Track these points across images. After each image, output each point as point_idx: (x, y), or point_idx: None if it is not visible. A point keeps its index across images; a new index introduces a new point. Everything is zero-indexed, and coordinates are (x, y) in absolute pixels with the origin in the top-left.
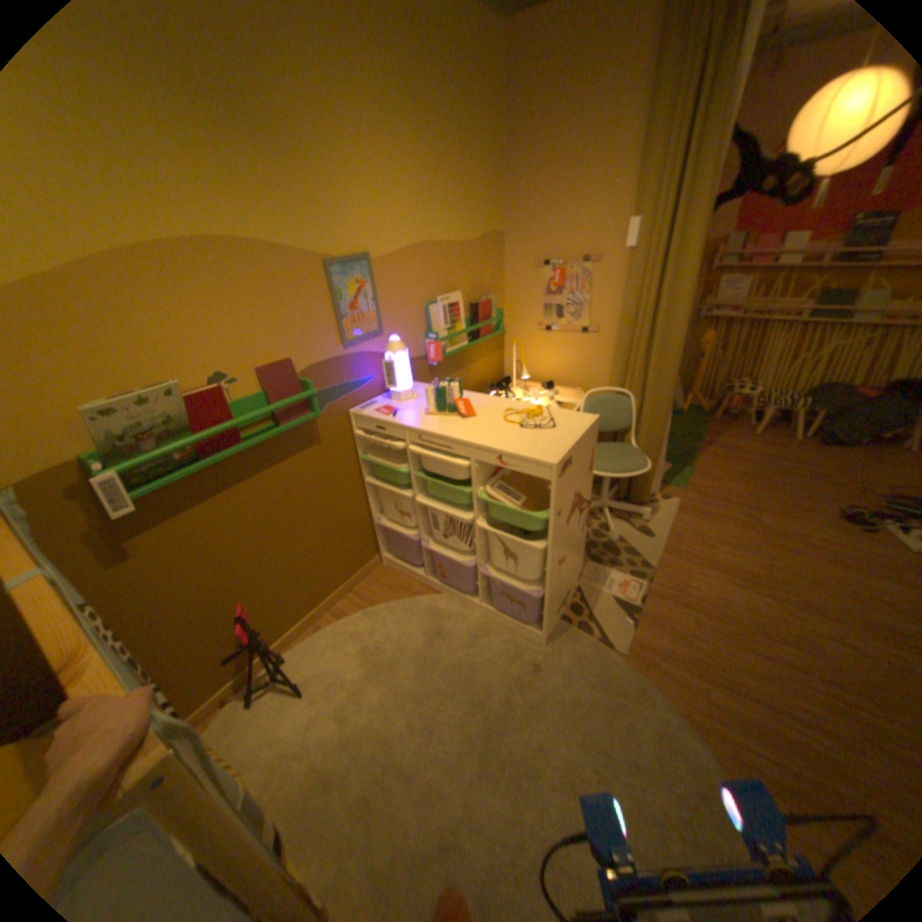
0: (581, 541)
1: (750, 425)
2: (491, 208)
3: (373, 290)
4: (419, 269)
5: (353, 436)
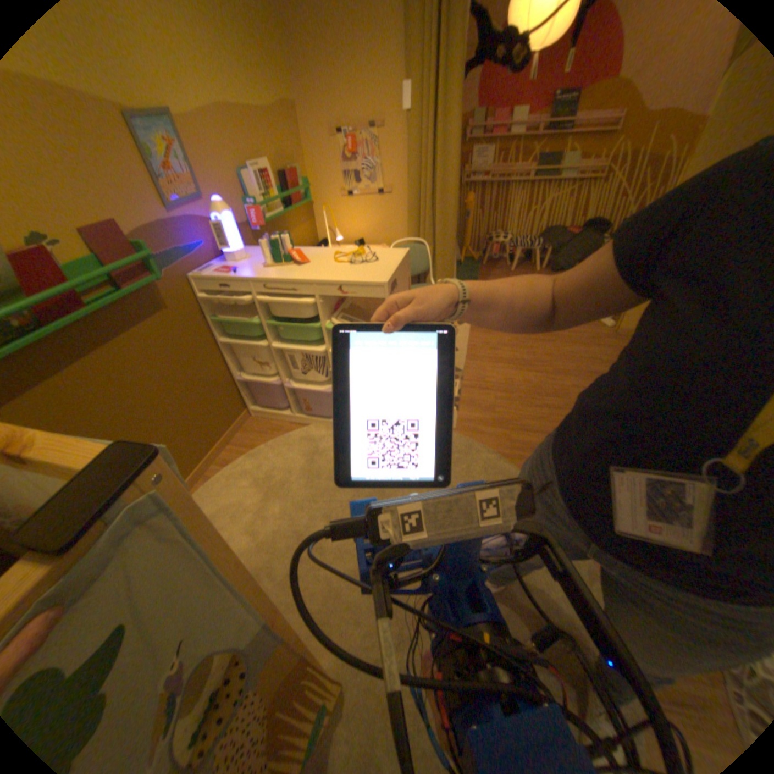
0: None
1: (506, 266)
2: (278, 74)
3: (182, 149)
4: (223, 131)
5: (197, 300)
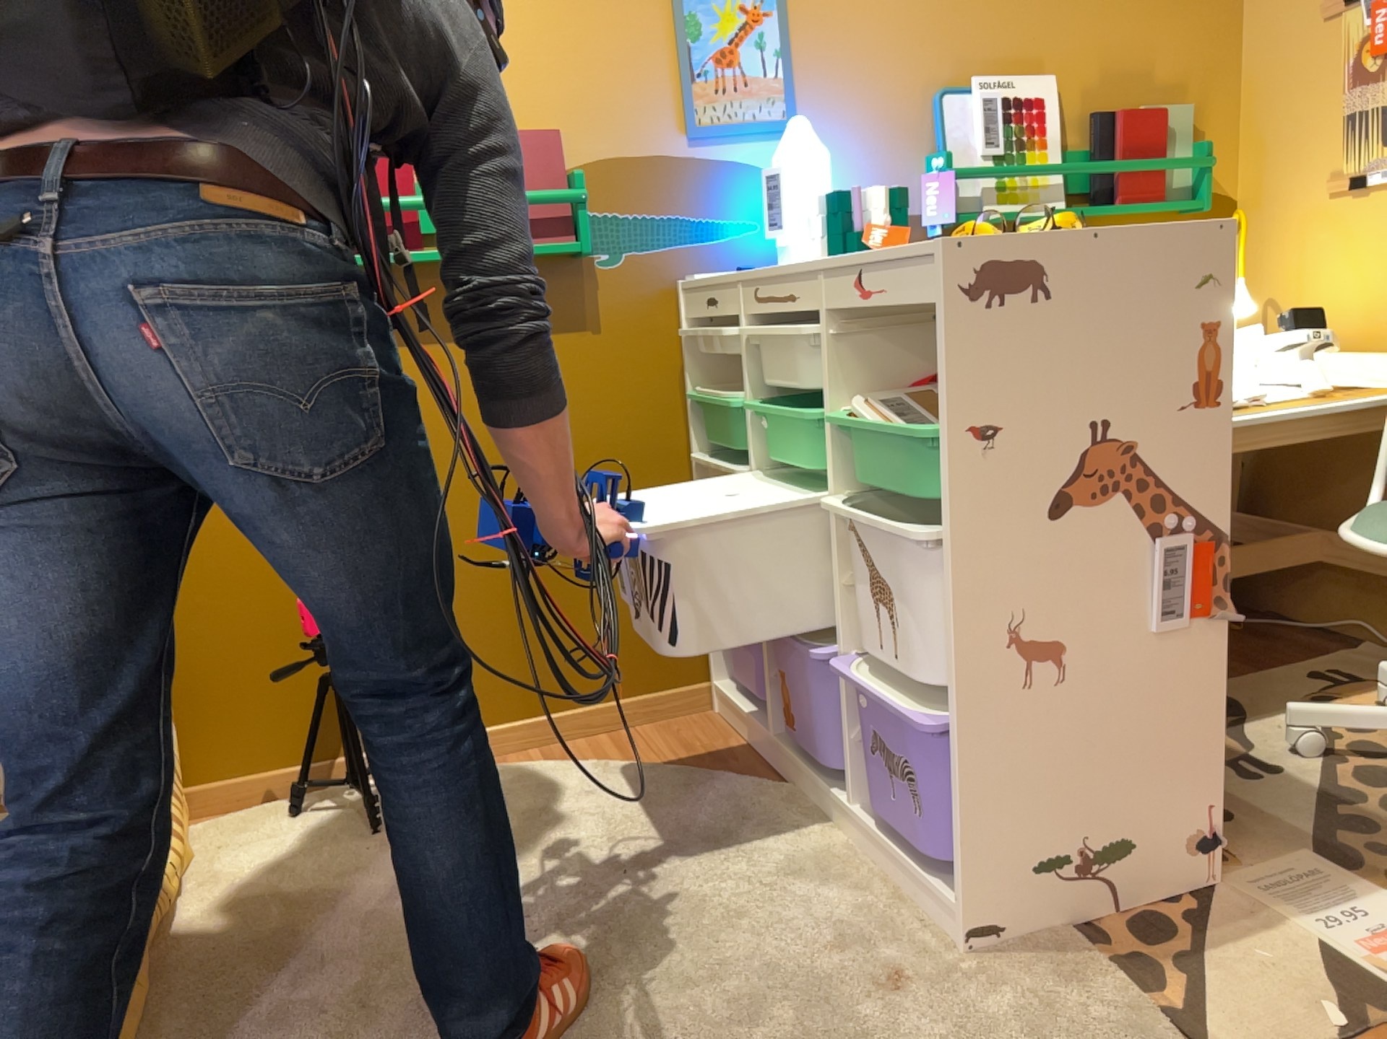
0: (1187, 681)
1: None
2: None
3: (783, 33)
4: (927, 9)
5: (682, 344)
